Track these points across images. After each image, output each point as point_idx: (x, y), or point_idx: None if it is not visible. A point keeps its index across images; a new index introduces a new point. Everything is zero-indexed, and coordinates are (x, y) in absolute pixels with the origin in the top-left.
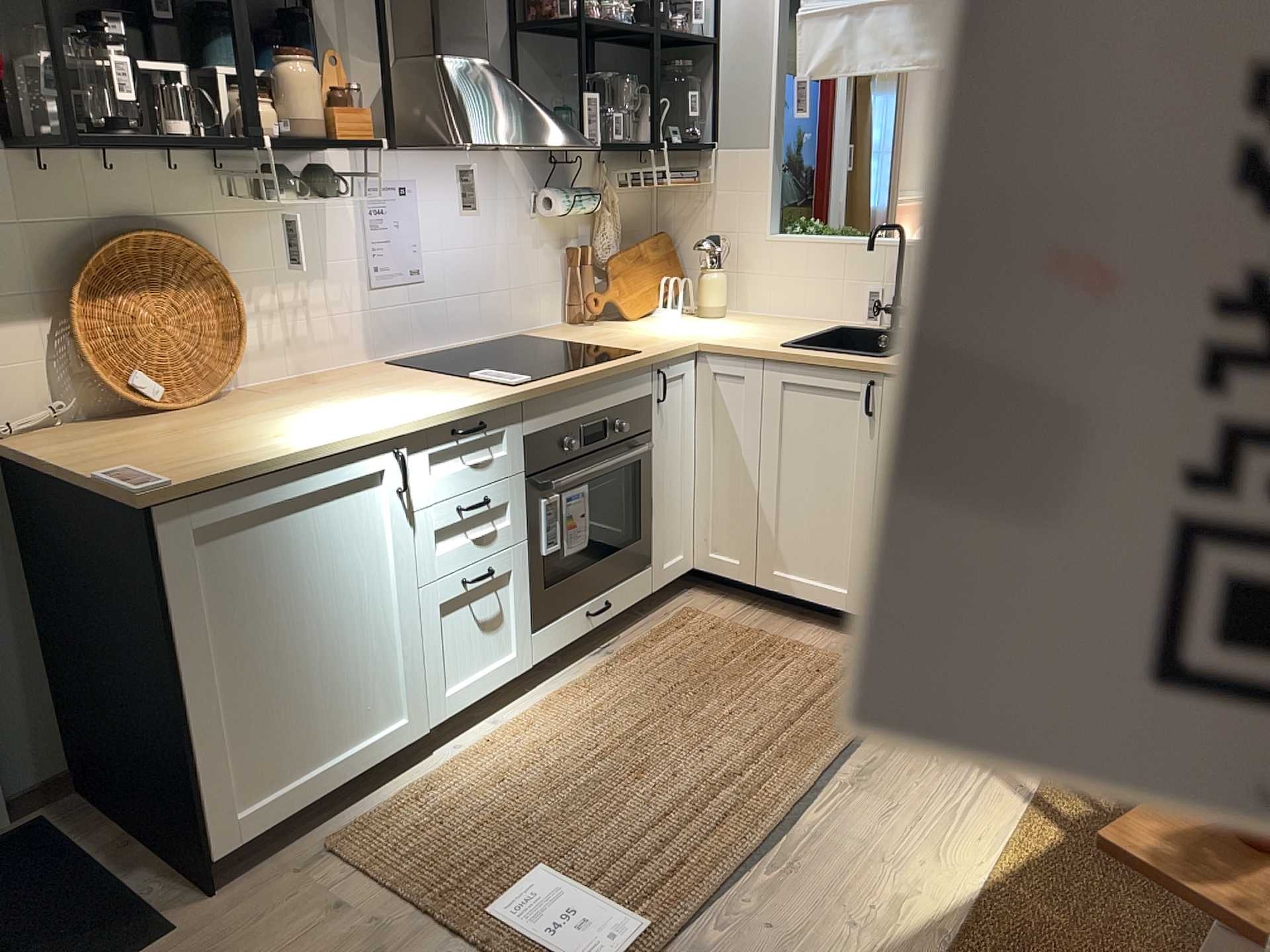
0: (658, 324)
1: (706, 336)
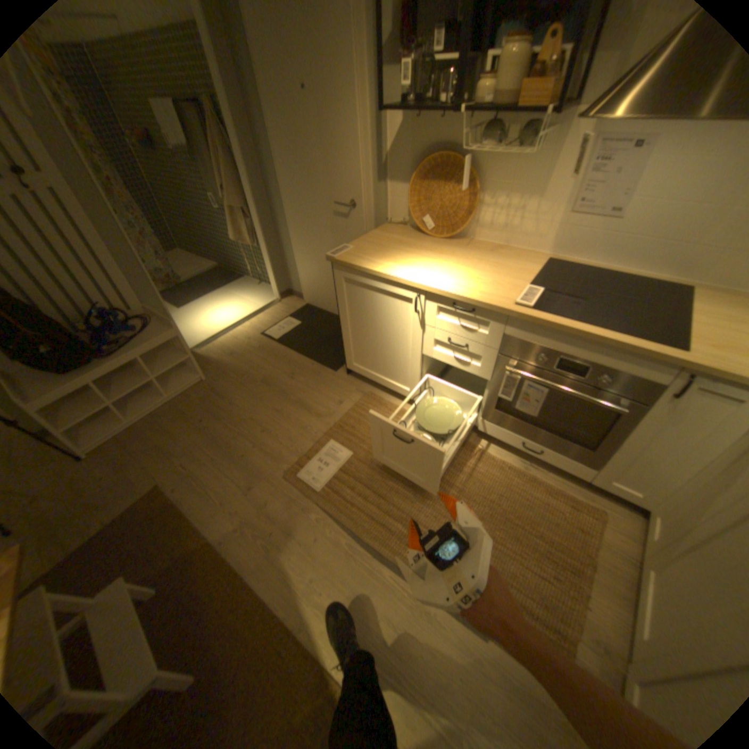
0: None
1: None
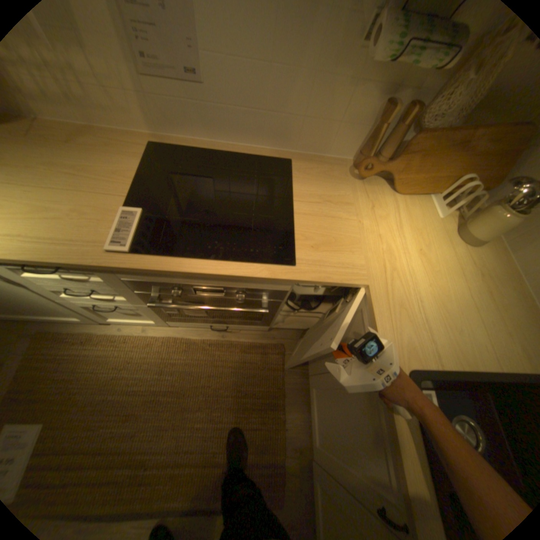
0: (406, 216)
1: (396, 276)
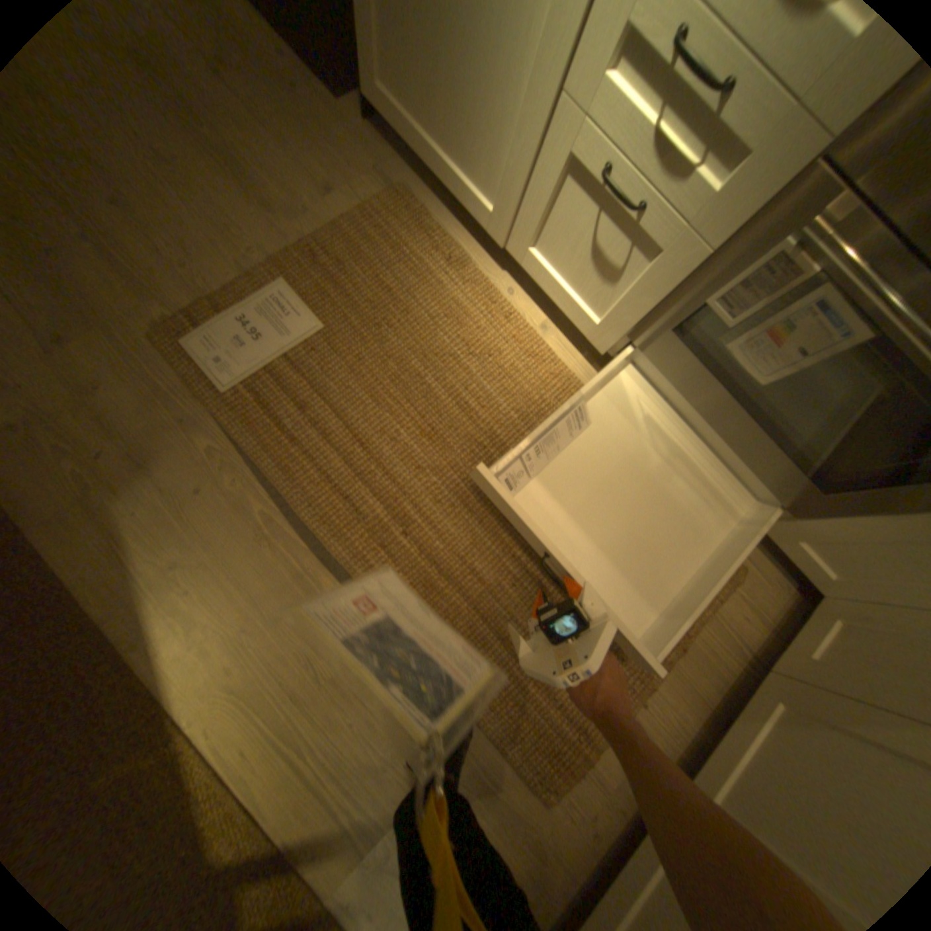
0: None
1: None
